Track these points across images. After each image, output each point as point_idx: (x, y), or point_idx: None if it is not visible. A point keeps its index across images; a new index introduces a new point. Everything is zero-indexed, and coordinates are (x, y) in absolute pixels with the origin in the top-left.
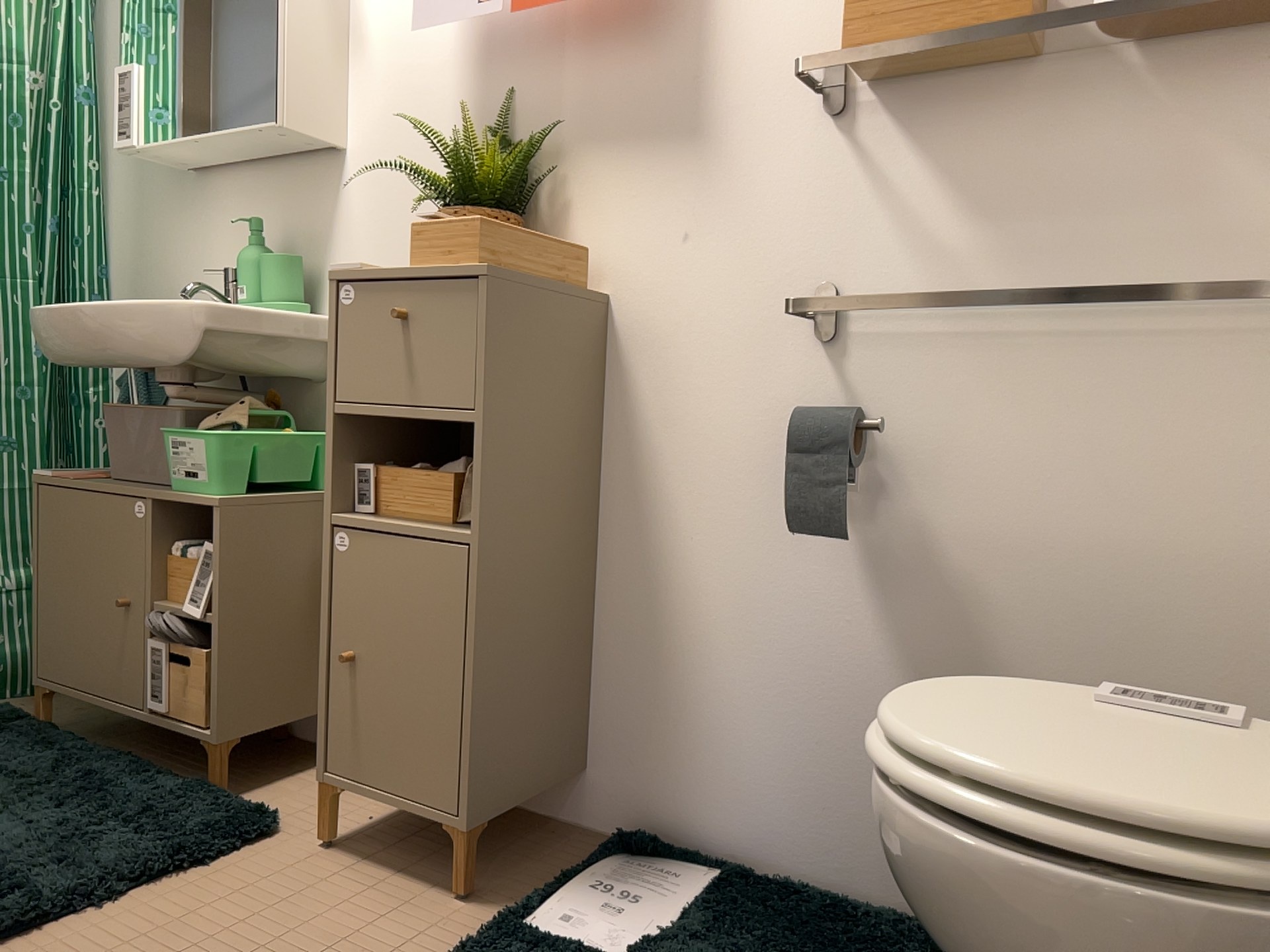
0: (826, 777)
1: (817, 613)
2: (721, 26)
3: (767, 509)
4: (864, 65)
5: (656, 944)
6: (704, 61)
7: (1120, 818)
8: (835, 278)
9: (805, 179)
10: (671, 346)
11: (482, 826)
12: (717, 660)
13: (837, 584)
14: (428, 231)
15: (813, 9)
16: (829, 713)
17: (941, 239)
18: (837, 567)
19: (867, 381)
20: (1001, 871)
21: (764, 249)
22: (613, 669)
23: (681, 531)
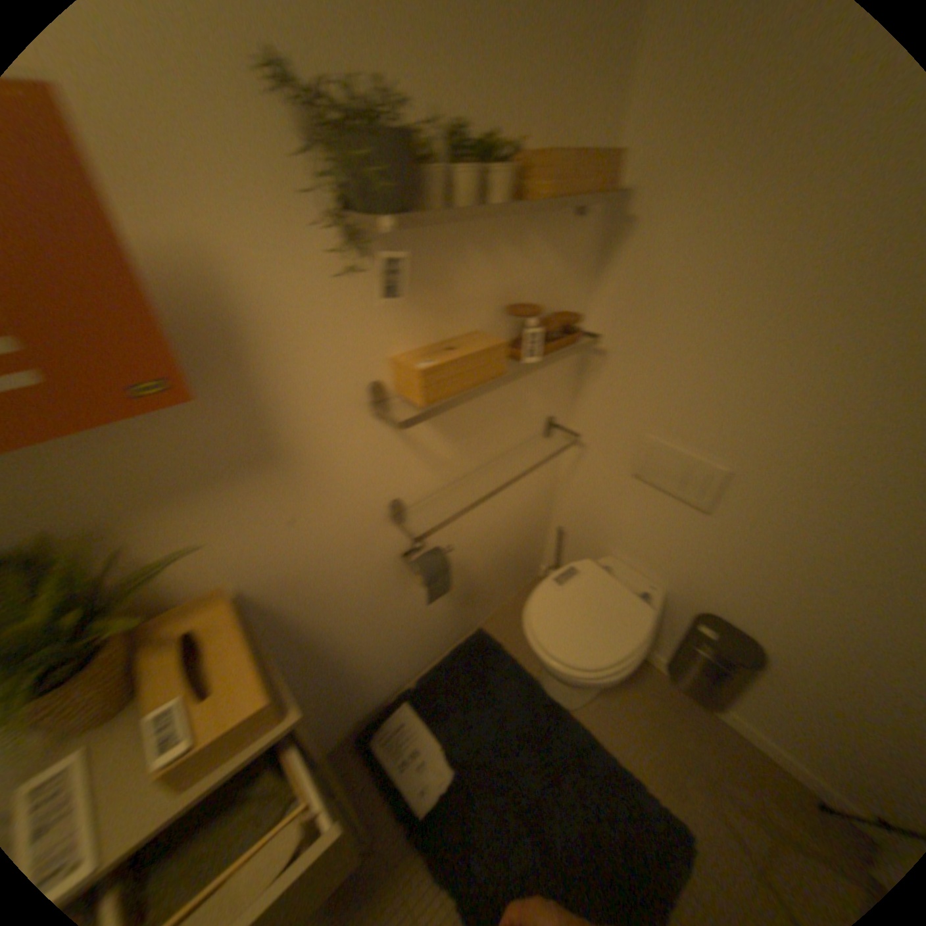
0: (424, 643)
1: (413, 609)
2: (272, 368)
3: (384, 597)
4: (397, 381)
5: (450, 756)
6: (264, 399)
7: (638, 645)
8: (399, 494)
9: (371, 454)
10: (305, 577)
11: (363, 828)
12: (374, 656)
13: (419, 595)
14: (193, 754)
15: (353, 346)
16: (422, 628)
17: (444, 455)
18: (420, 591)
19: (420, 525)
20: (624, 677)
21: (354, 500)
22: (320, 707)
23: (342, 637)
